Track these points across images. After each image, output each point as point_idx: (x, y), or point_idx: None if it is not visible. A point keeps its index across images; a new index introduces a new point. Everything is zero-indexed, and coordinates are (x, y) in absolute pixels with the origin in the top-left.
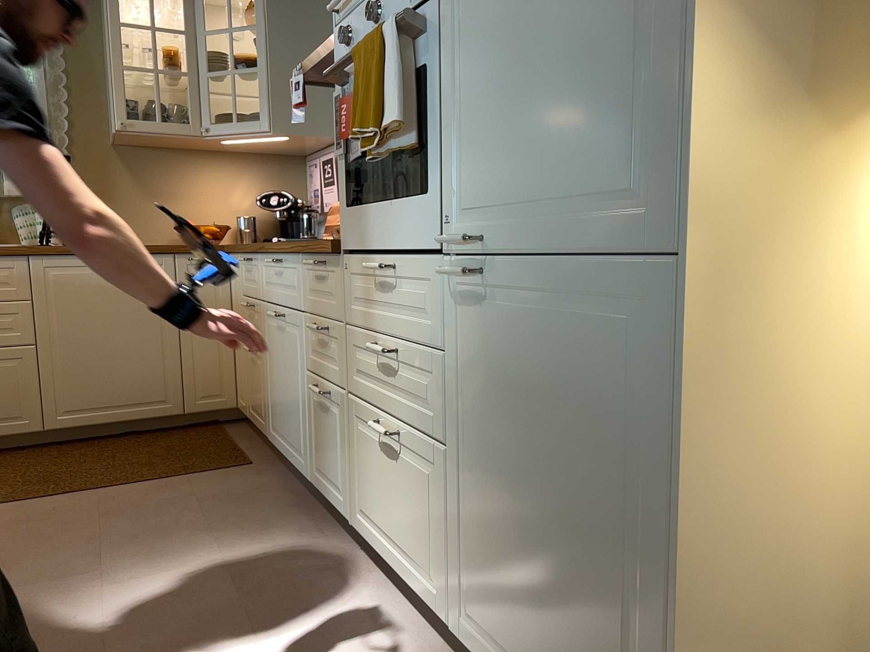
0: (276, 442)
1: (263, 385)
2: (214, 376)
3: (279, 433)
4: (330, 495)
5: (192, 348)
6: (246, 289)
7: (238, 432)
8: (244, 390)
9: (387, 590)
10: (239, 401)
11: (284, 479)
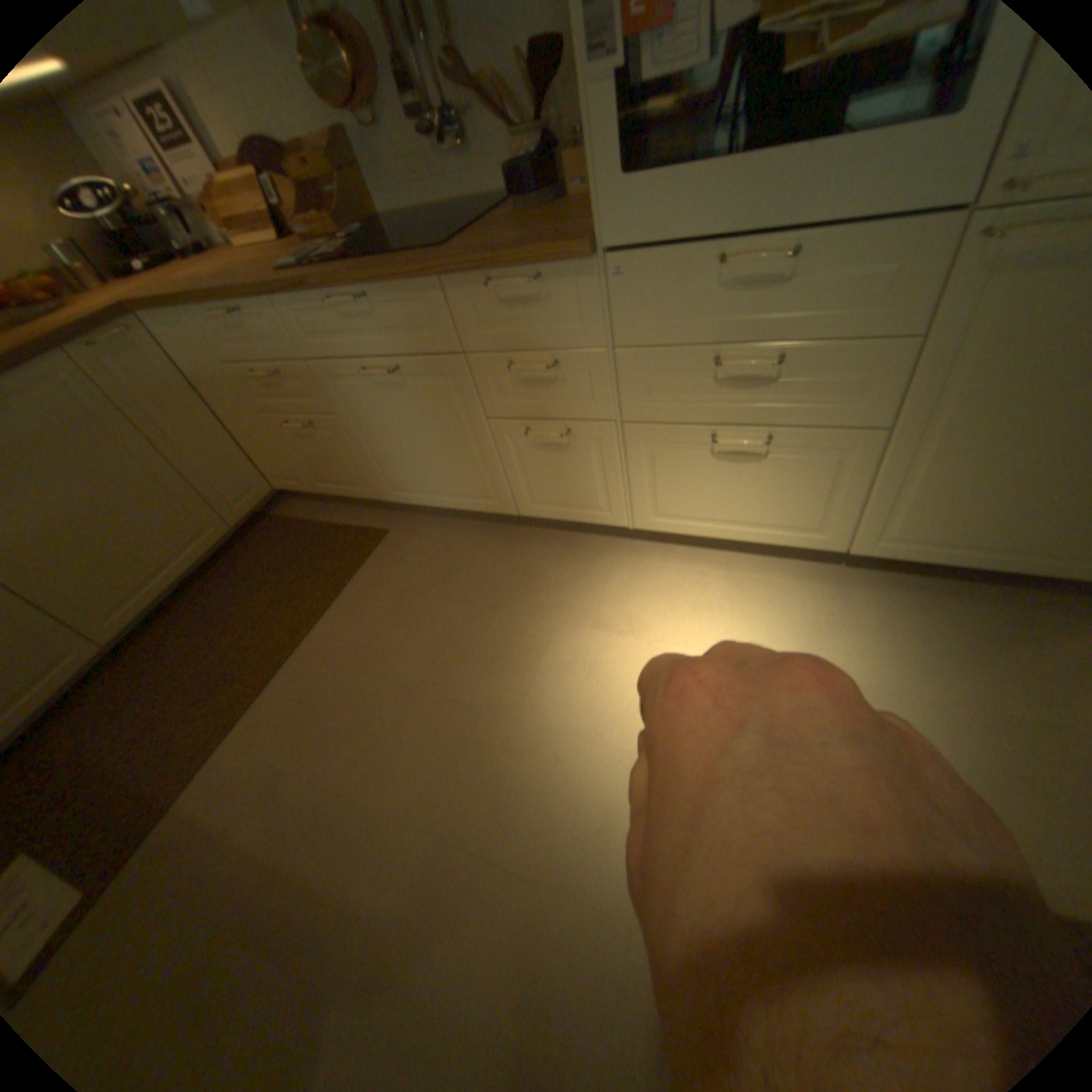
0: (412, 499)
1: (347, 454)
2: (230, 473)
3: (416, 491)
4: (571, 516)
5: (185, 457)
6: (233, 354)
7: (302, 511)
8: (285, 469)
9: (696, 553)
10: (269, 483)
11: (444, 525)
